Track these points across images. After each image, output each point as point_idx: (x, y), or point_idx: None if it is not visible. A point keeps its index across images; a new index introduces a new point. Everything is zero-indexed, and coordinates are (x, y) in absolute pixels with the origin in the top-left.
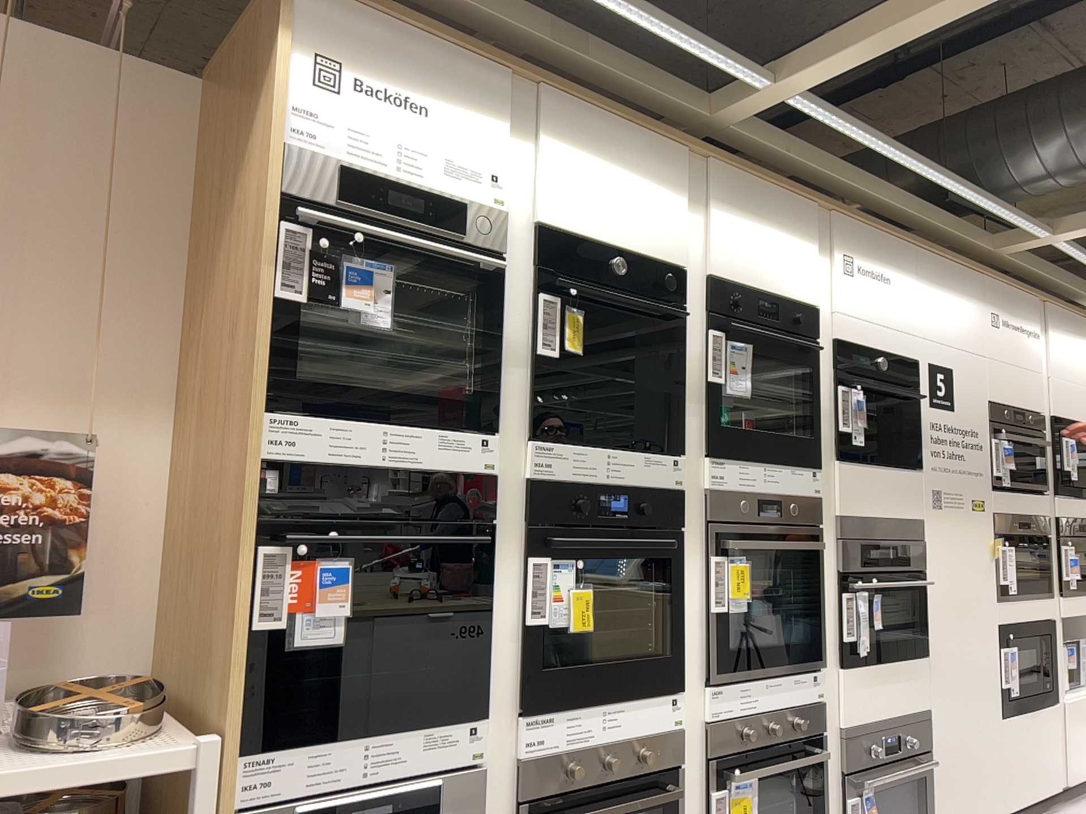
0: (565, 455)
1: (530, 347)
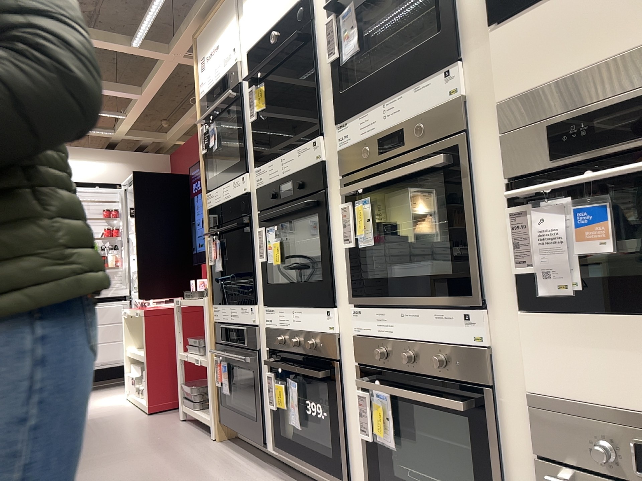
0: (264, 170)
1: (252, 119)
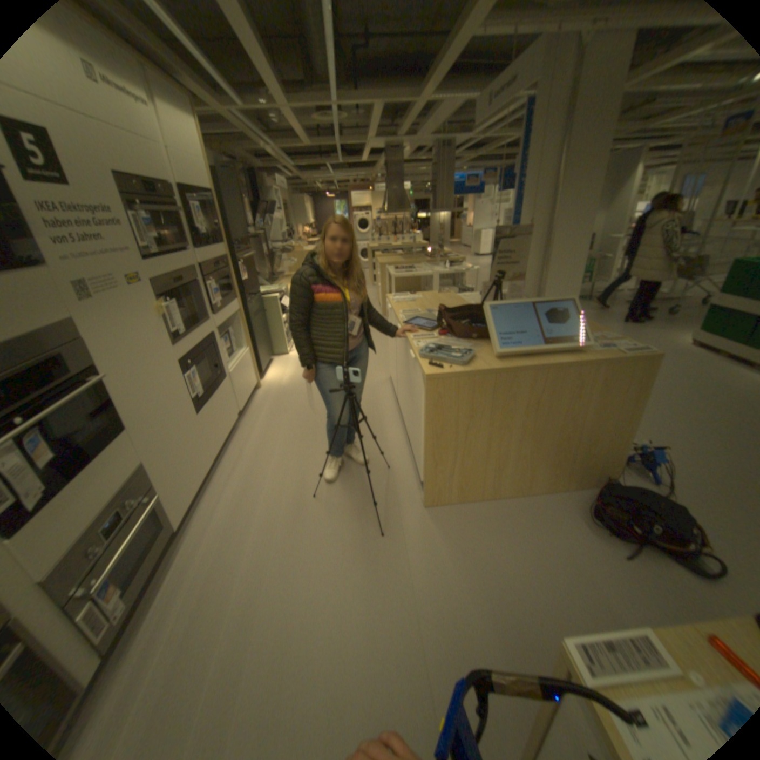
0: None
1: None
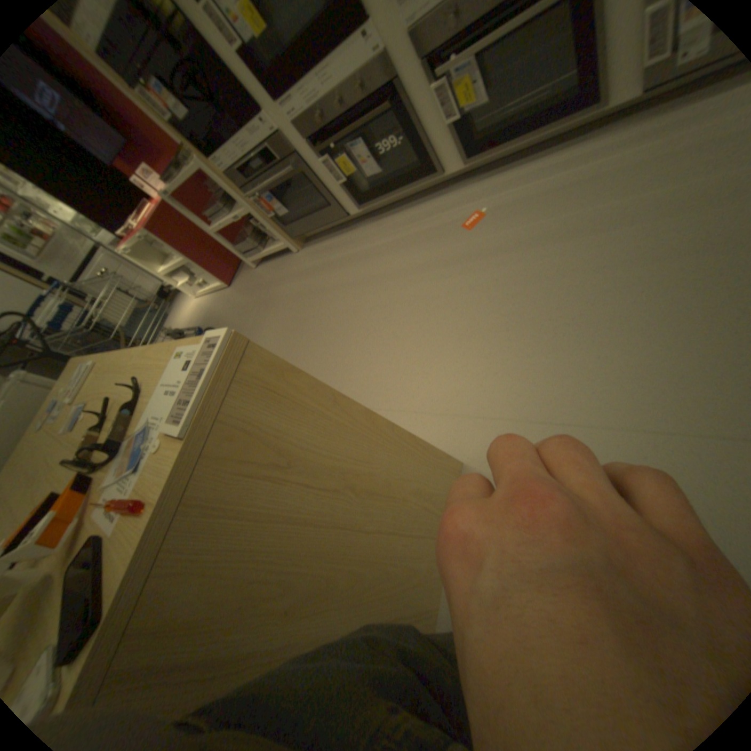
0: None
1: None
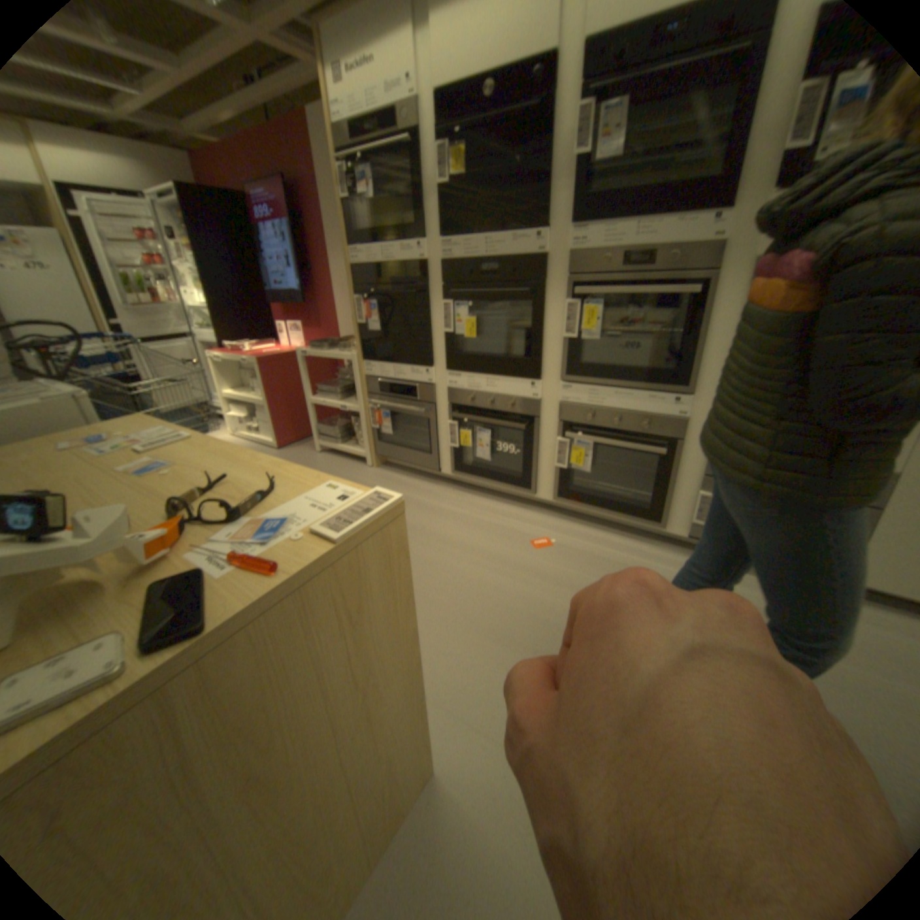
0: (458, 242)
1: (436, 176)
